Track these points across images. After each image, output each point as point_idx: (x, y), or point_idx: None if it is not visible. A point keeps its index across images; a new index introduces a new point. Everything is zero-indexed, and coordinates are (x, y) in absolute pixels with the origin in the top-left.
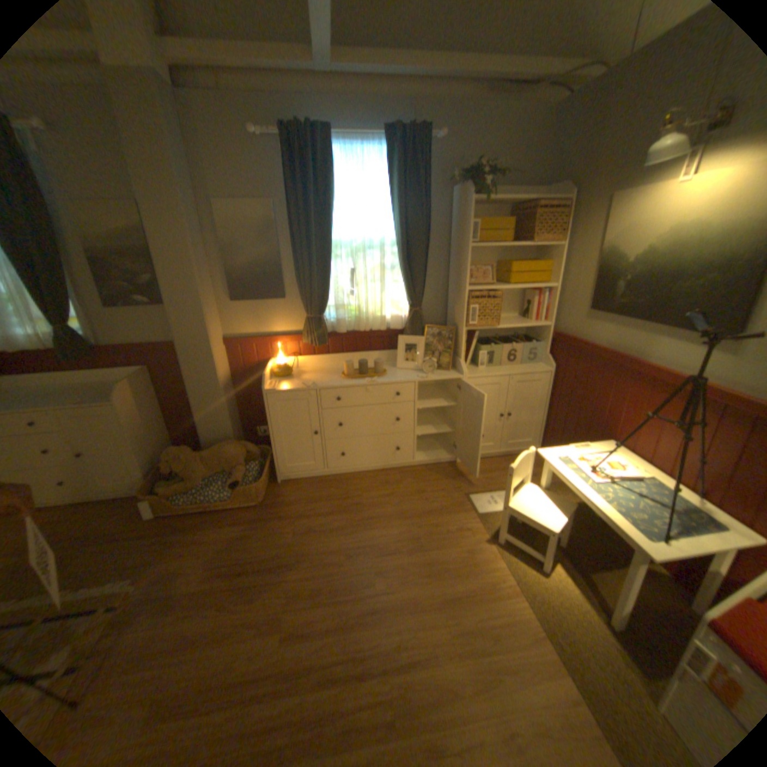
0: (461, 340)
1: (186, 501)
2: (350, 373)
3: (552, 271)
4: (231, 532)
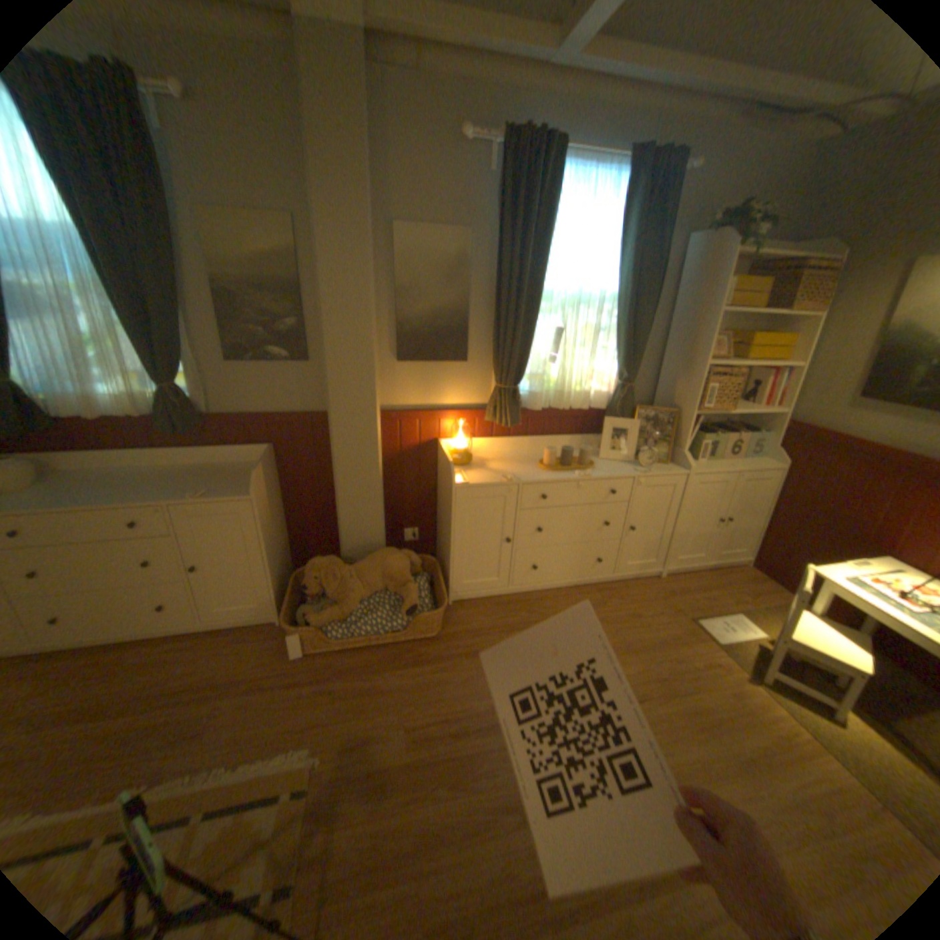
0: (688, 427)
1: (345, 632)
2: (551, 463)
3: (795, 347)
4: (417, 674)
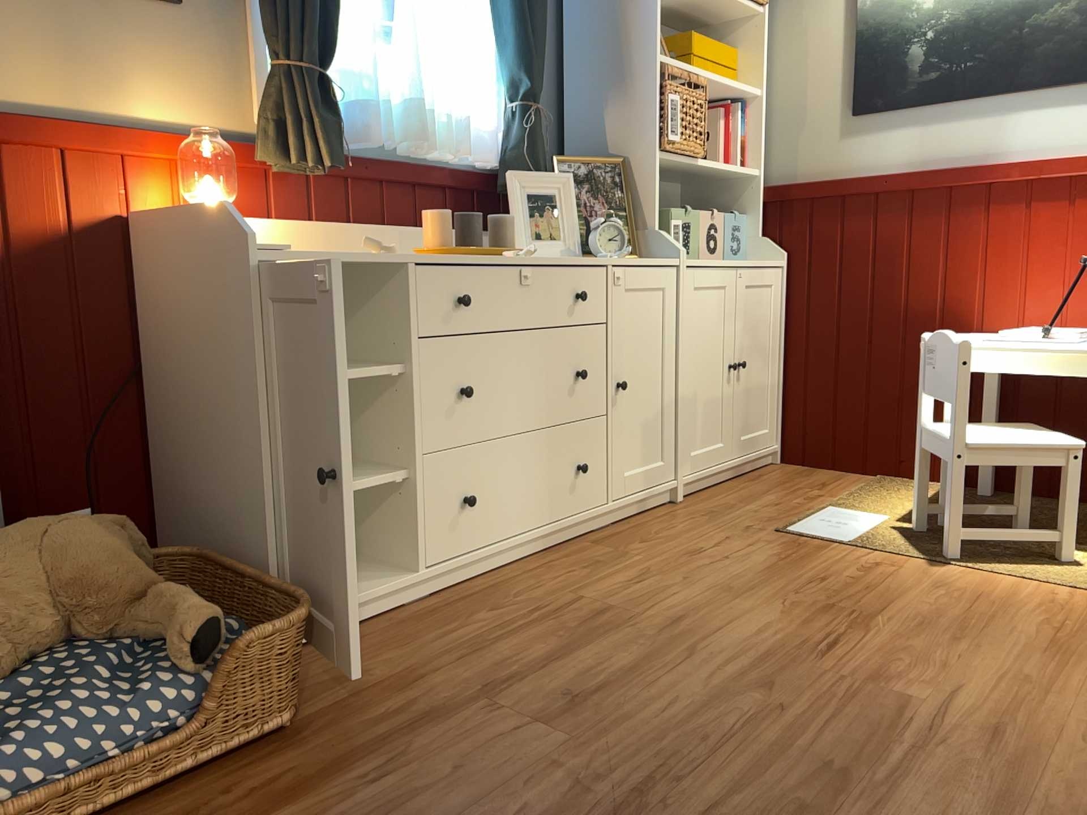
0: (652, 180)
1: None
2: (448, 241)
3: (739, 69)
4: None
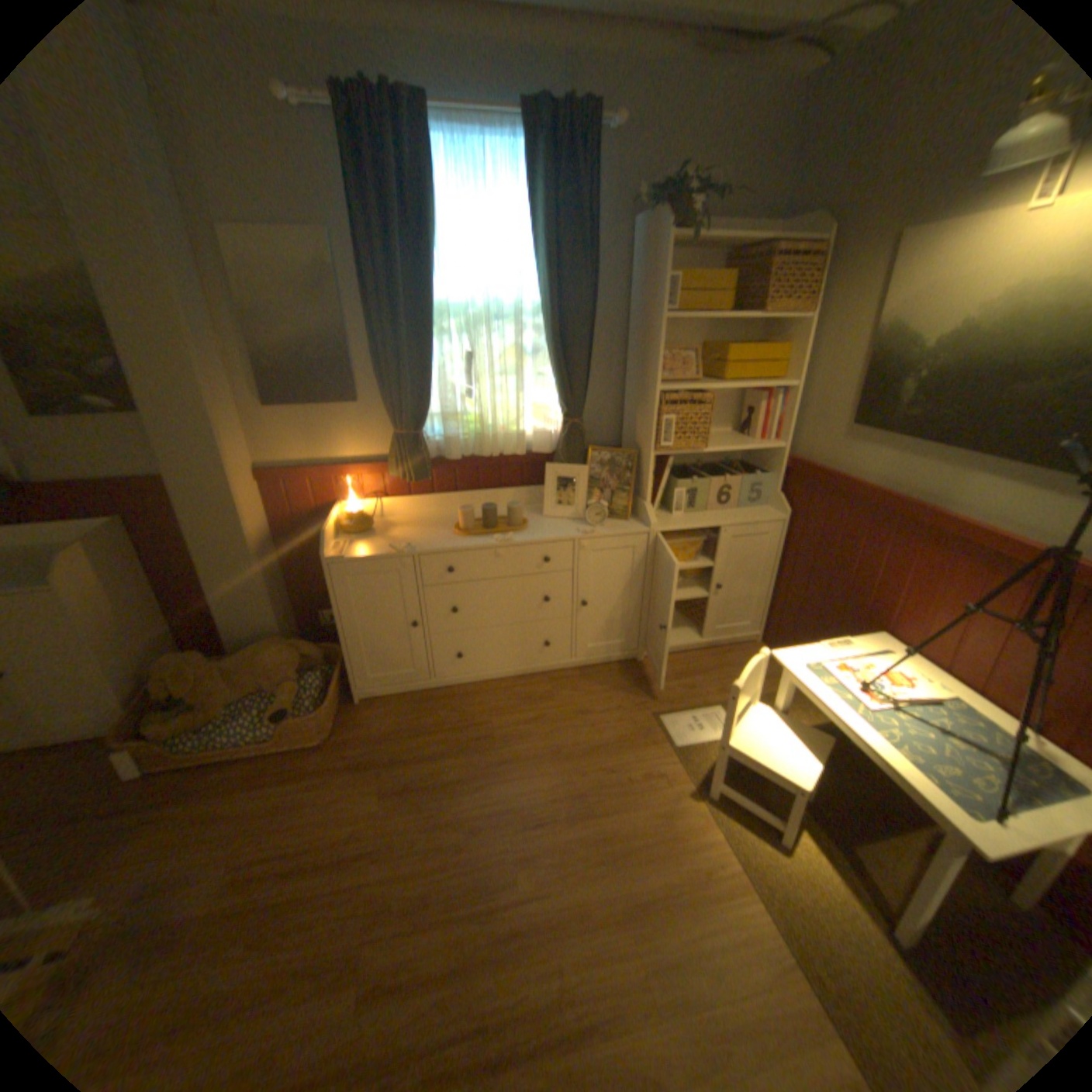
0: (647, 472)
1: (196, 745)
2: (469, 526)
3: (789, 361)
4: (276, 796)
